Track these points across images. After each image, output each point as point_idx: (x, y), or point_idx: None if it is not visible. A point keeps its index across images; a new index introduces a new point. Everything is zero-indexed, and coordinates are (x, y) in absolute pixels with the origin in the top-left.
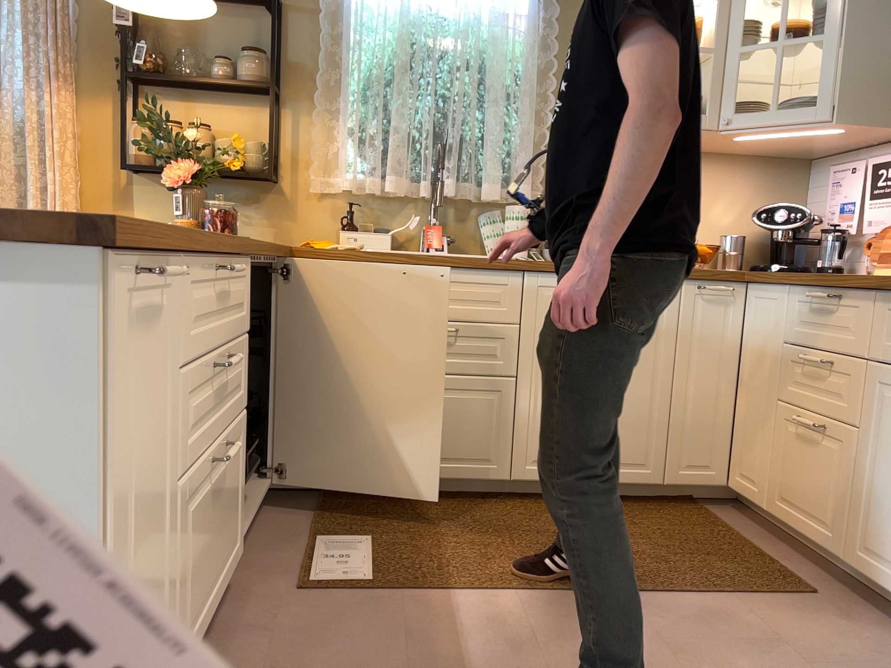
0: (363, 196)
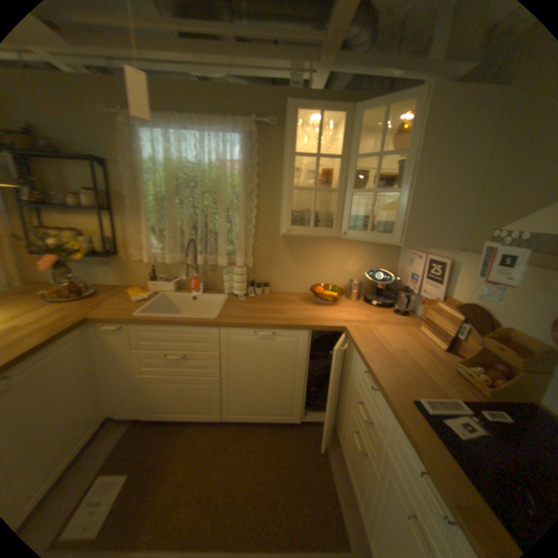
0: (159, 261)
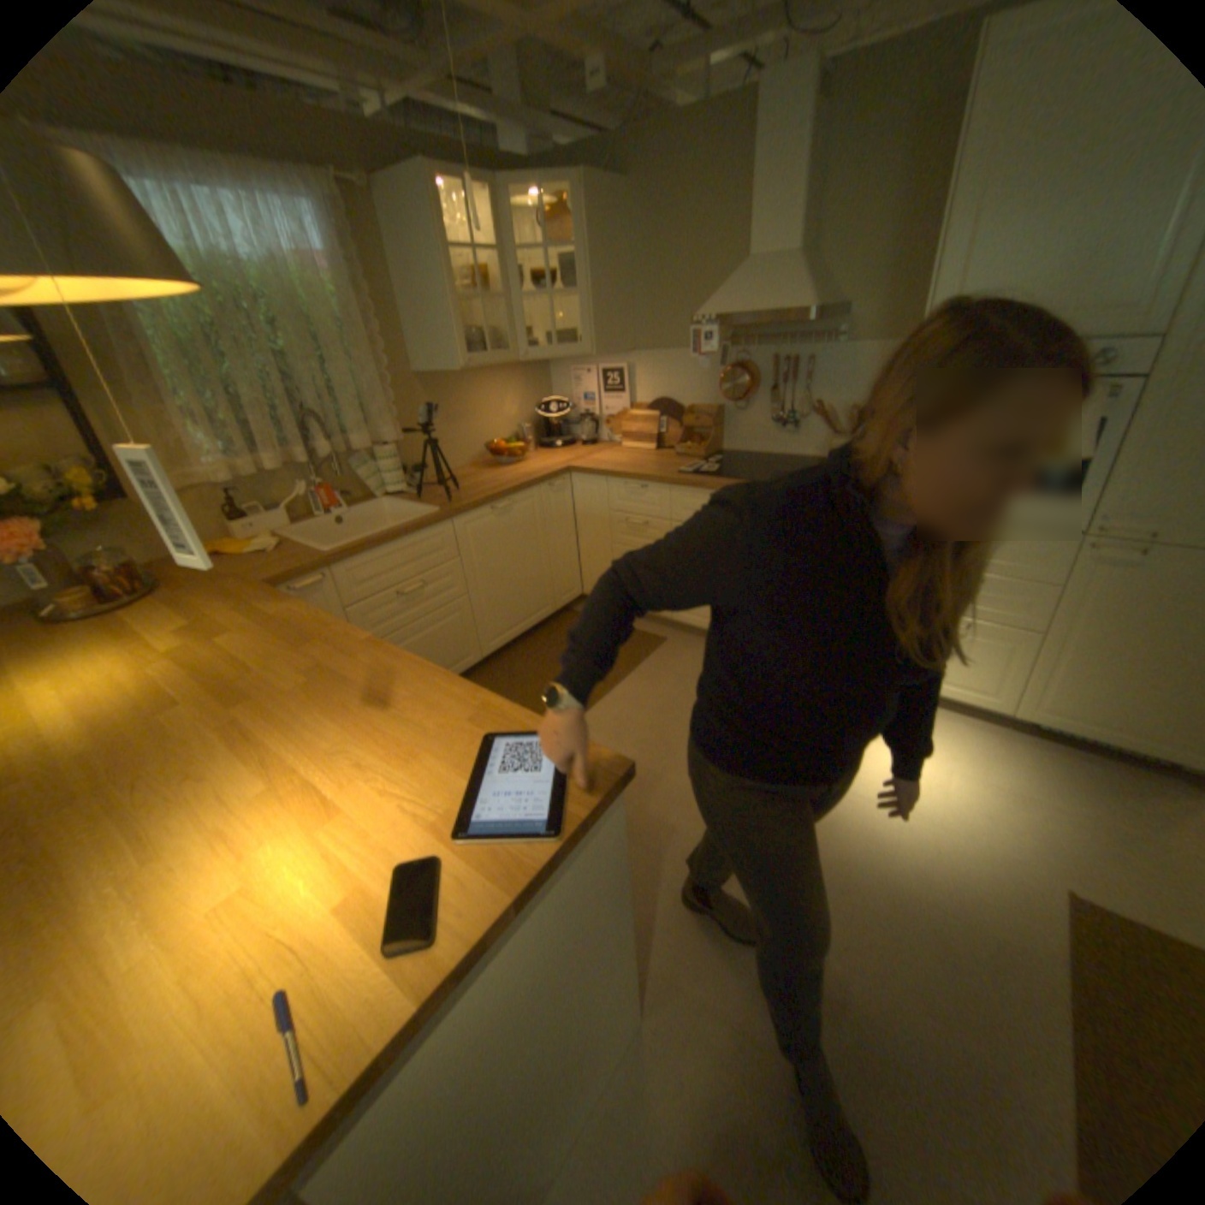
0: (228, 480)
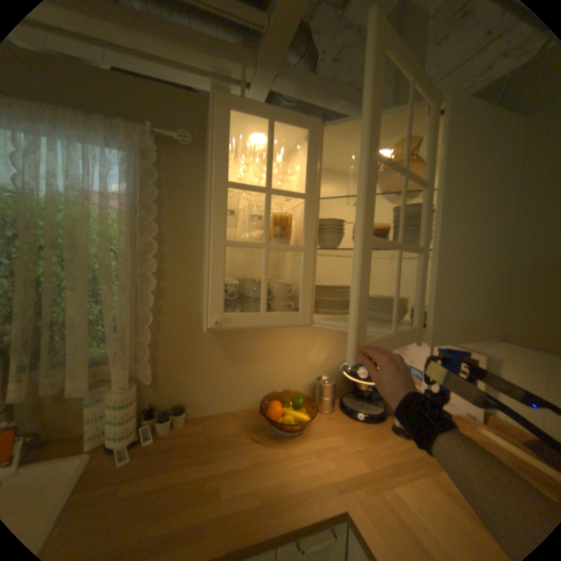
0: None
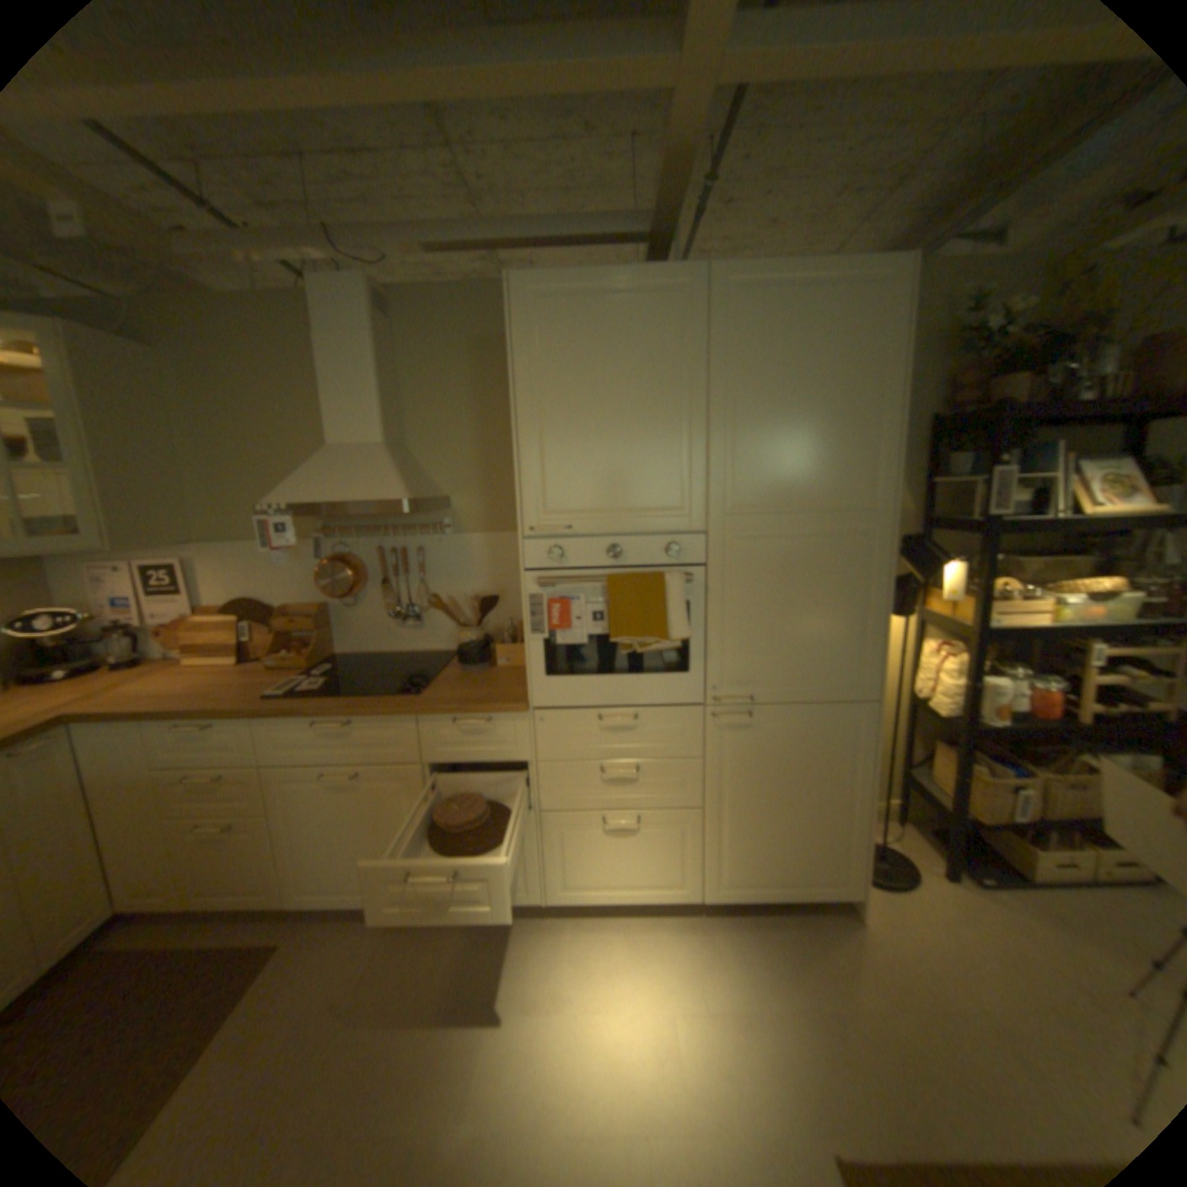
0: None
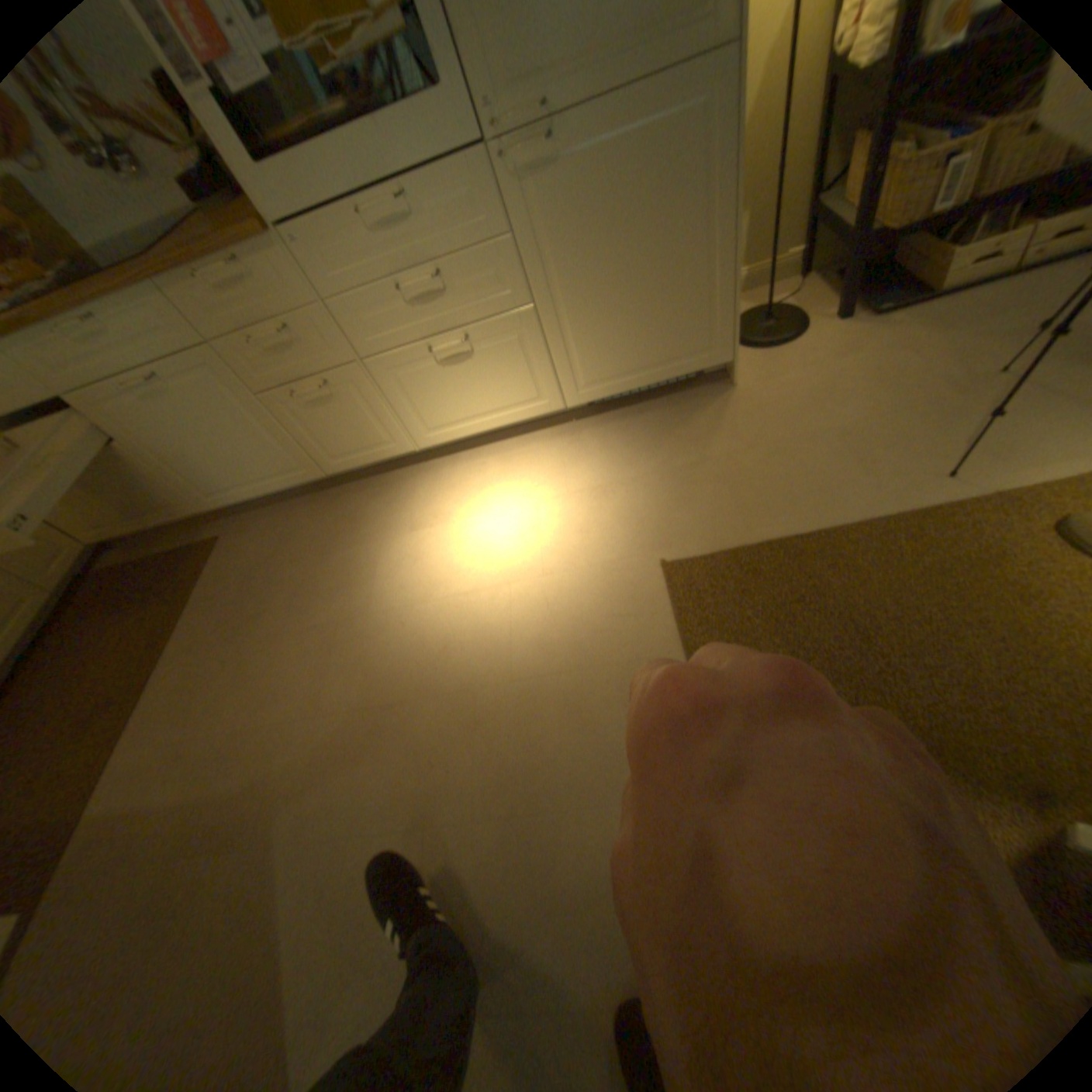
0: None
